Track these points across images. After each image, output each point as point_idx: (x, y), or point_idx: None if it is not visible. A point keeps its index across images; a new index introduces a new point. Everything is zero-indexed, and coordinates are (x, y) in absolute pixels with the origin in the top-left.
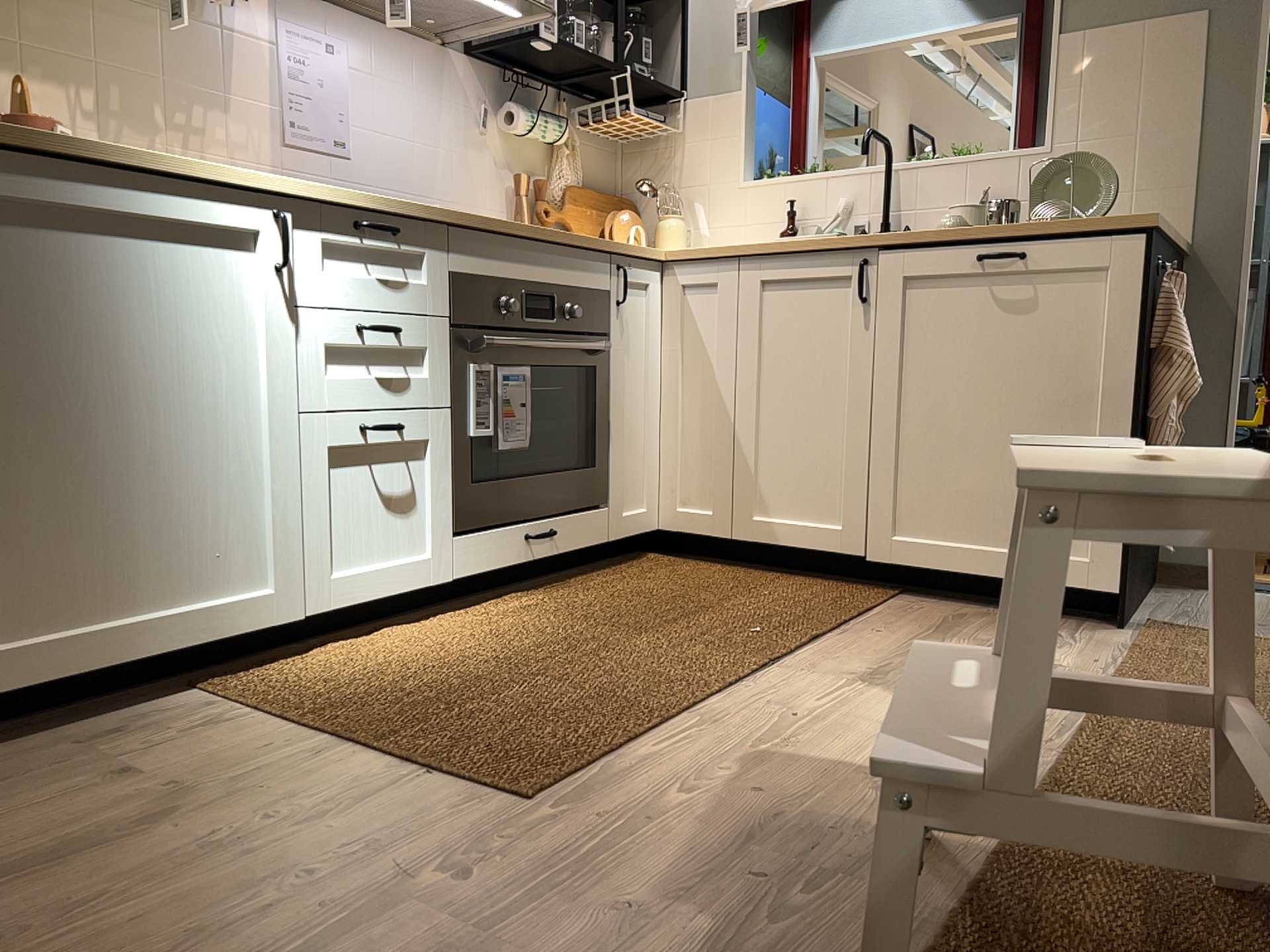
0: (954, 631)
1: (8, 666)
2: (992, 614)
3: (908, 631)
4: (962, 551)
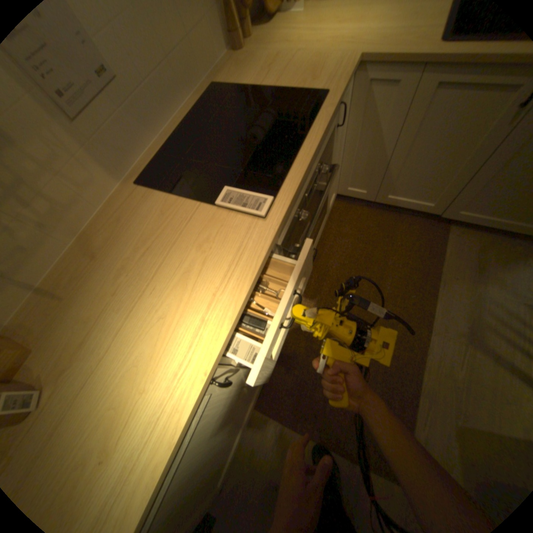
0: (484, 271)
1: (219, 483)
2: (493, 244)
3: (467, 278)
4: (491, 221)
